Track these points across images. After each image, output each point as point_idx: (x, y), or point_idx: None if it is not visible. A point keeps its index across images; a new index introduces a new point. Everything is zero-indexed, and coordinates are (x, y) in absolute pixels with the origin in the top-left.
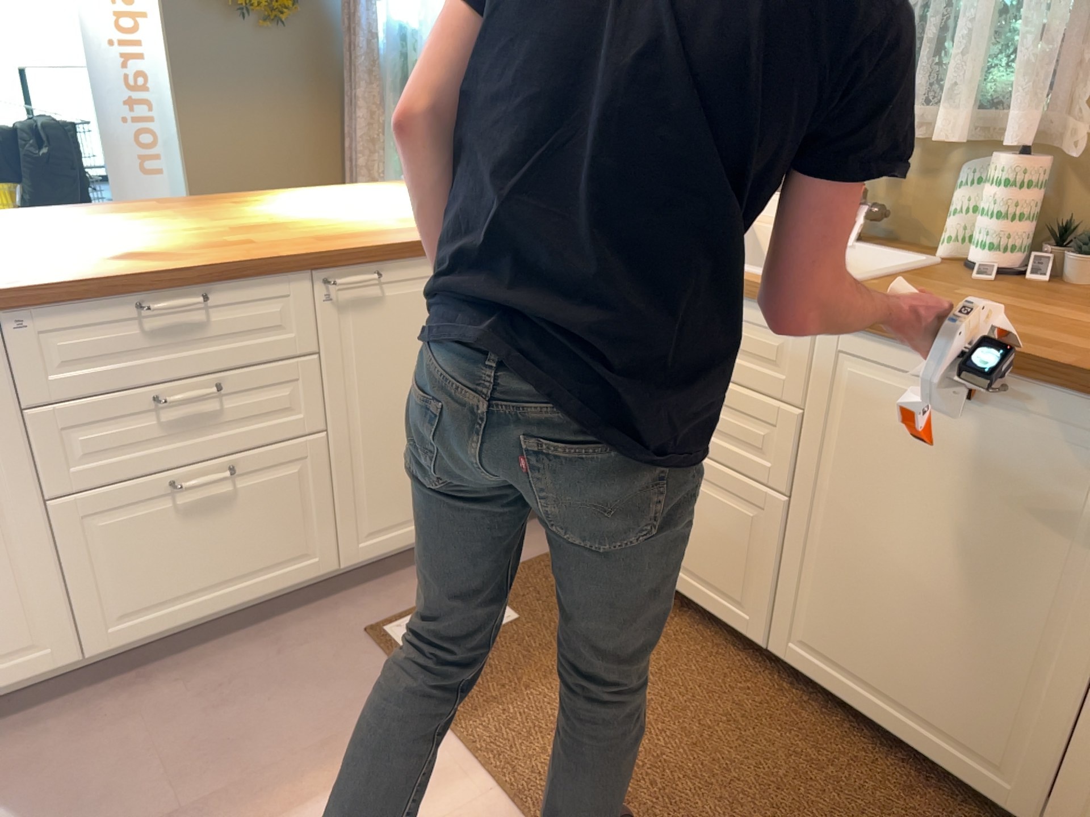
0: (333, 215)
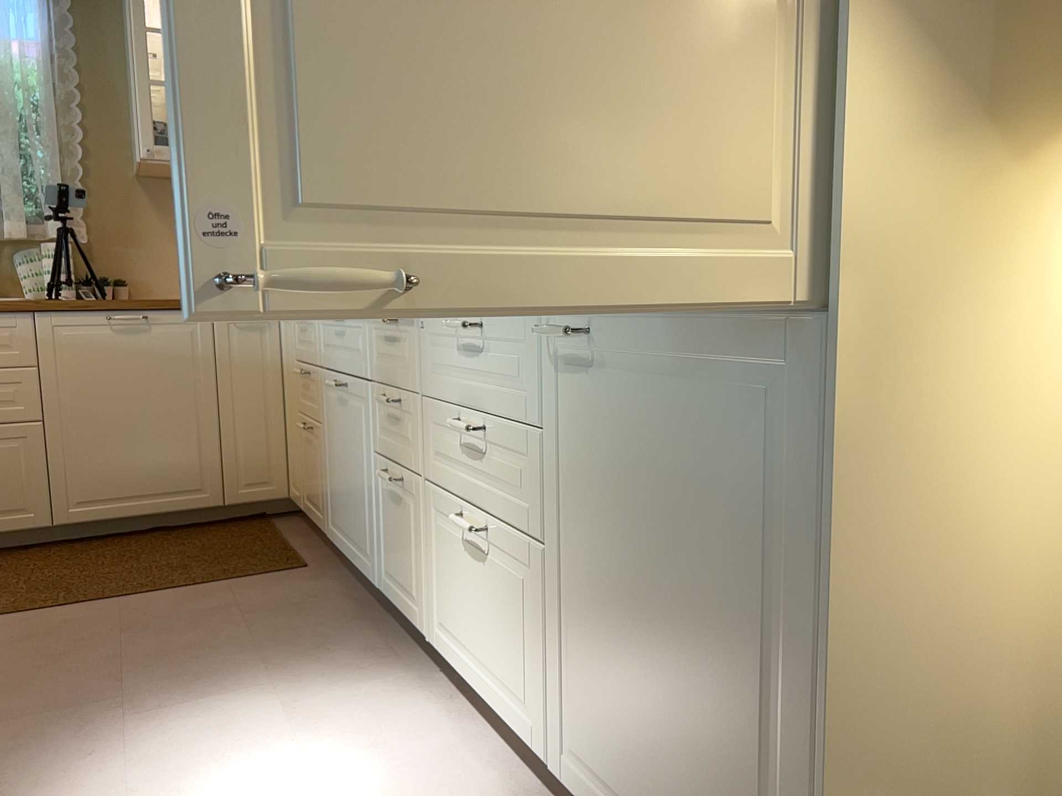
0: None
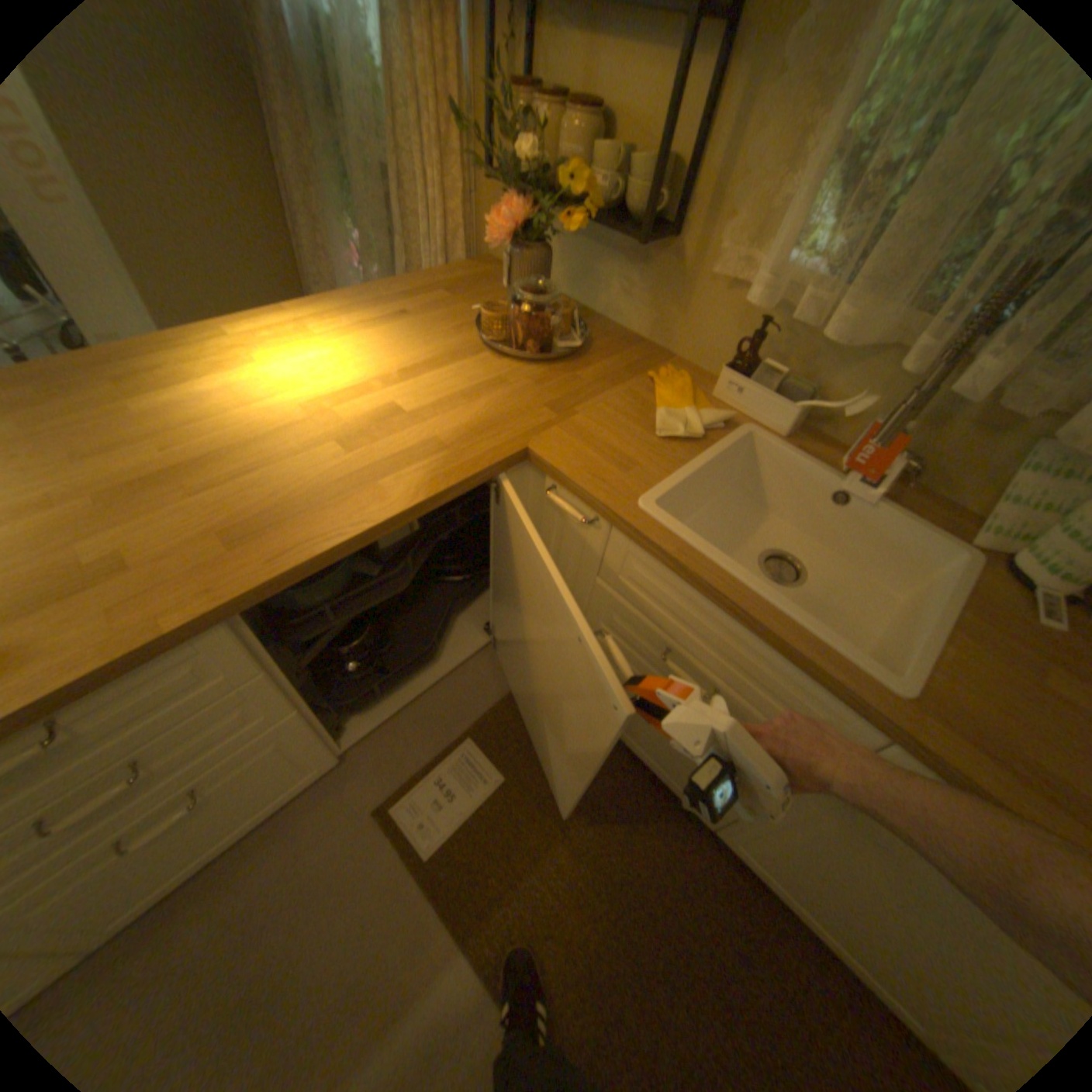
0: (251, 422)
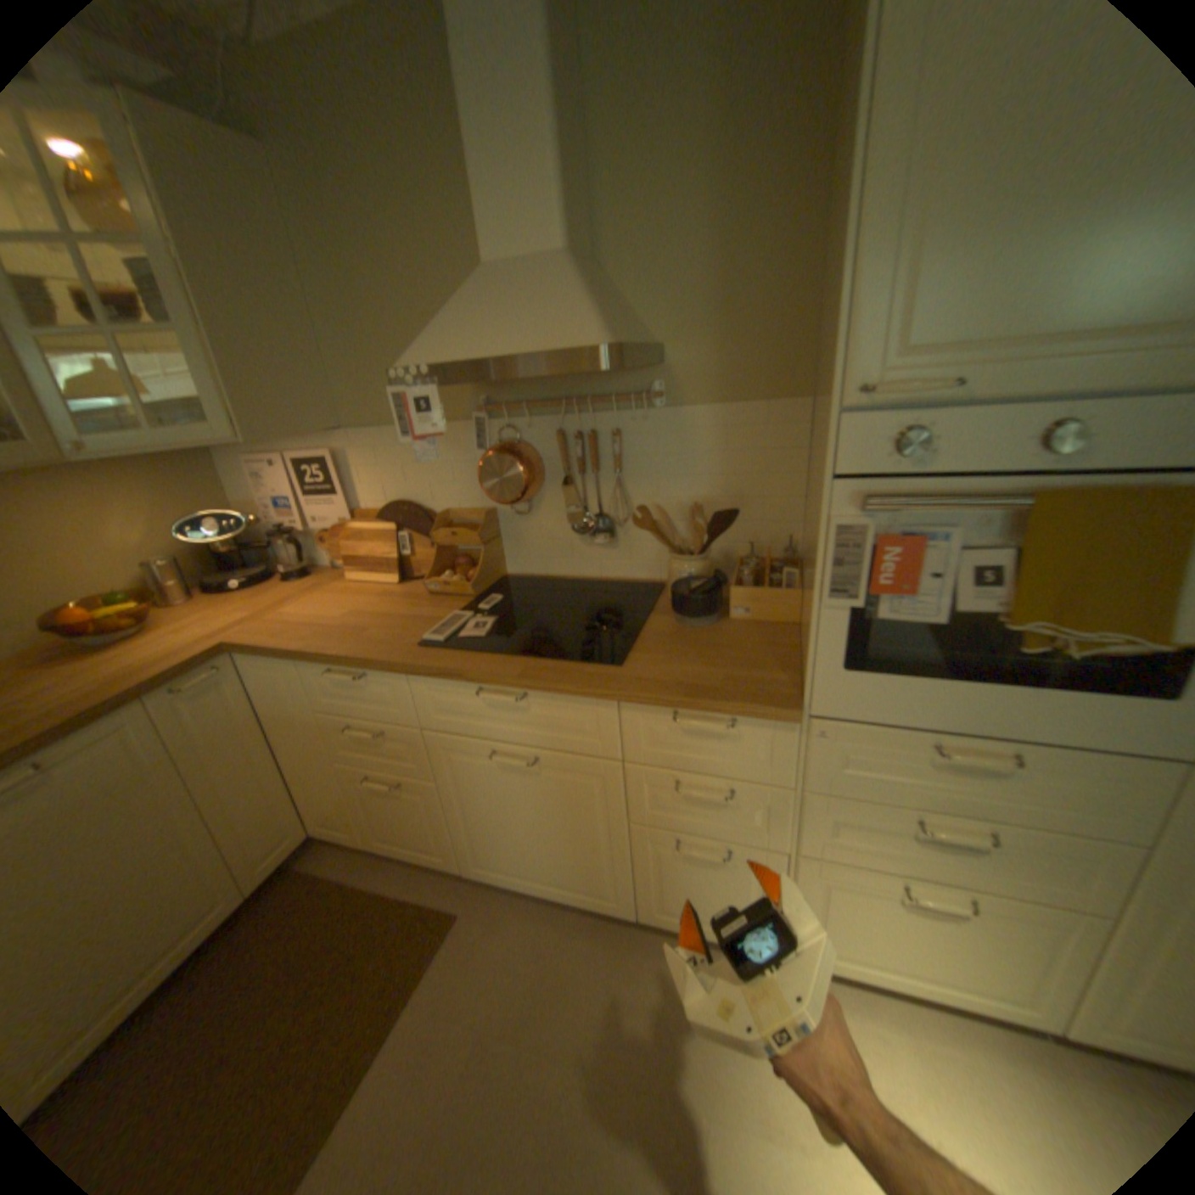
0: None
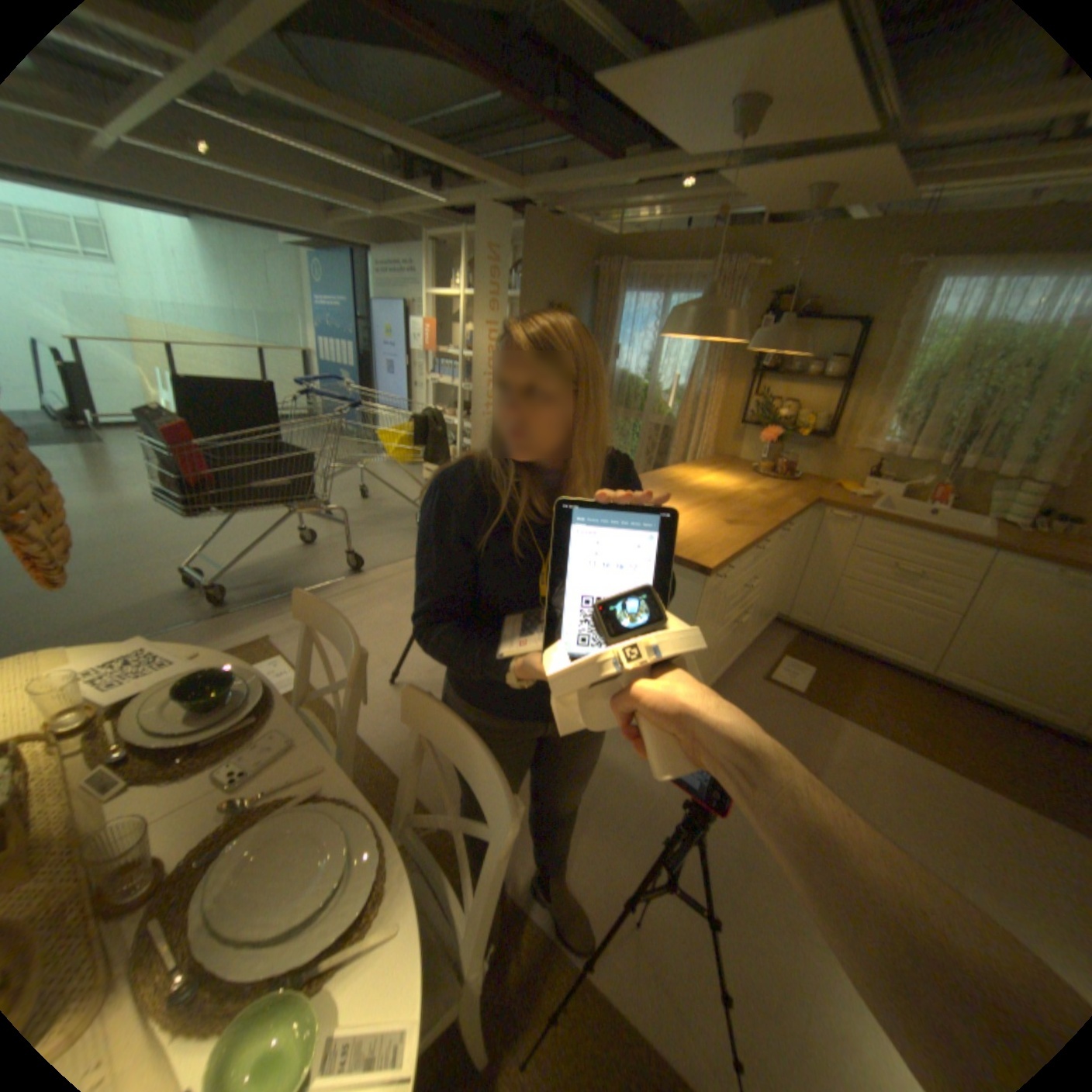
0: (726, 490)
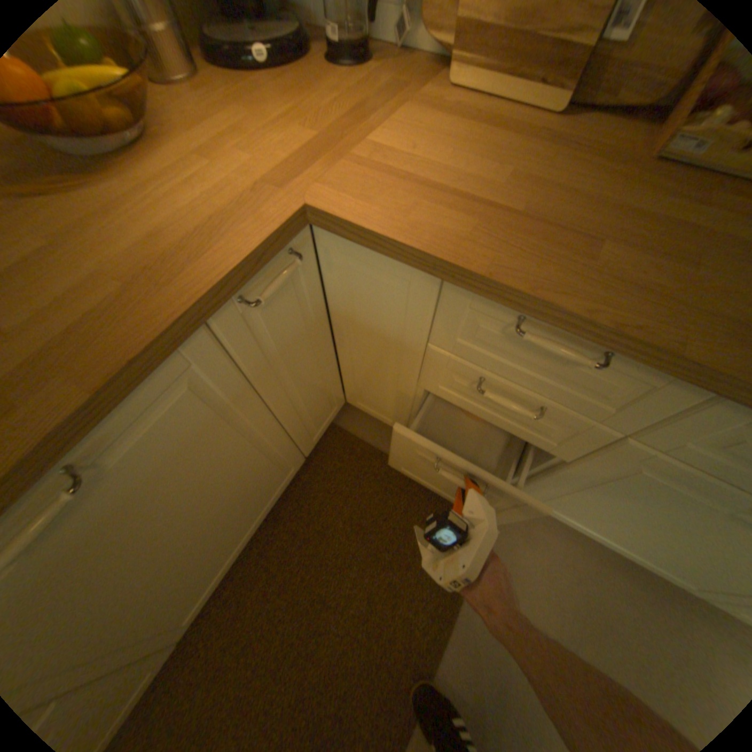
0: None
